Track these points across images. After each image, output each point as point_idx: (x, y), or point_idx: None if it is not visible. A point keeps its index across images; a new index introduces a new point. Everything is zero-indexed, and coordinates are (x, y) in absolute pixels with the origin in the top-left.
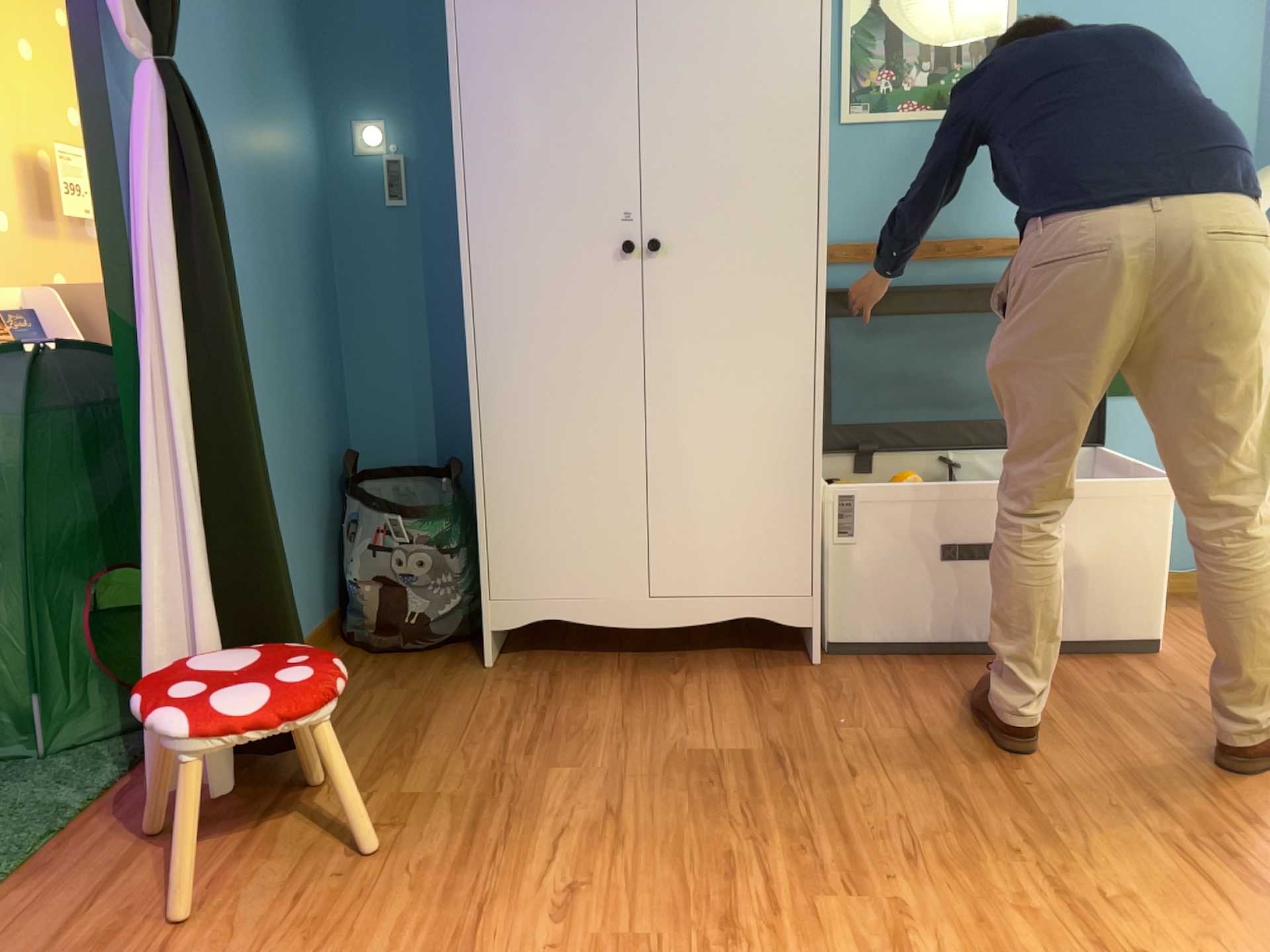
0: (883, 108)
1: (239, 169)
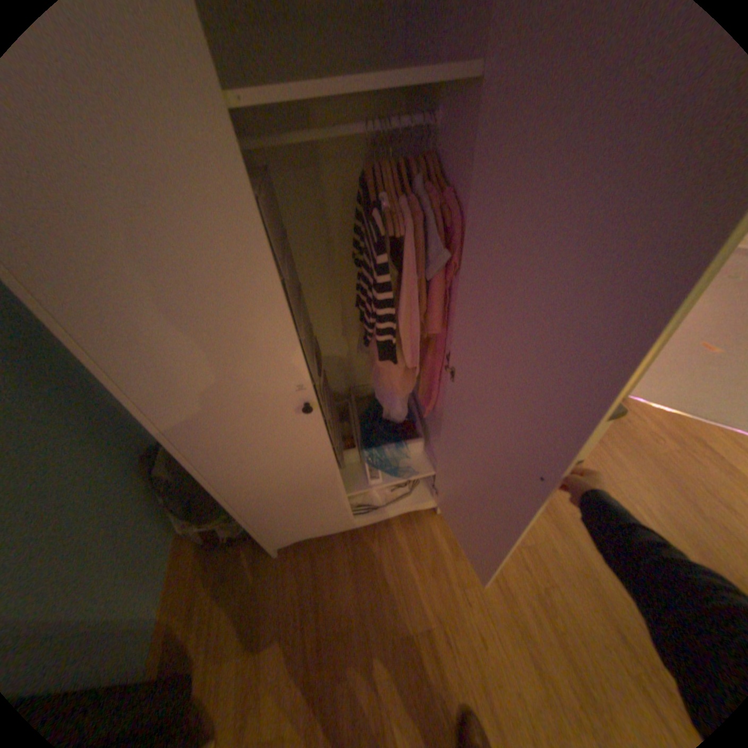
0: None
1: None
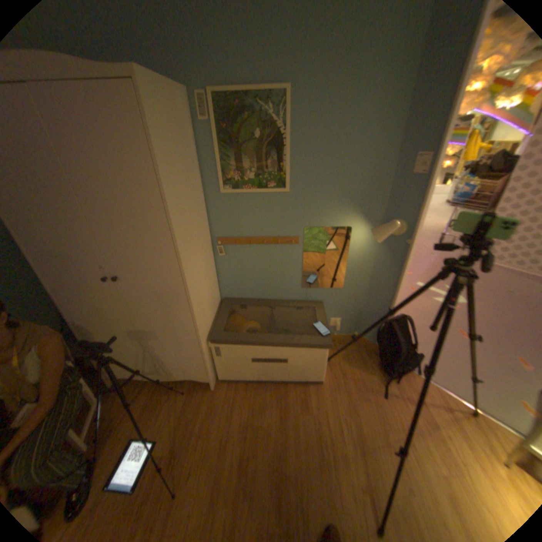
0: (236, 188)
1: None
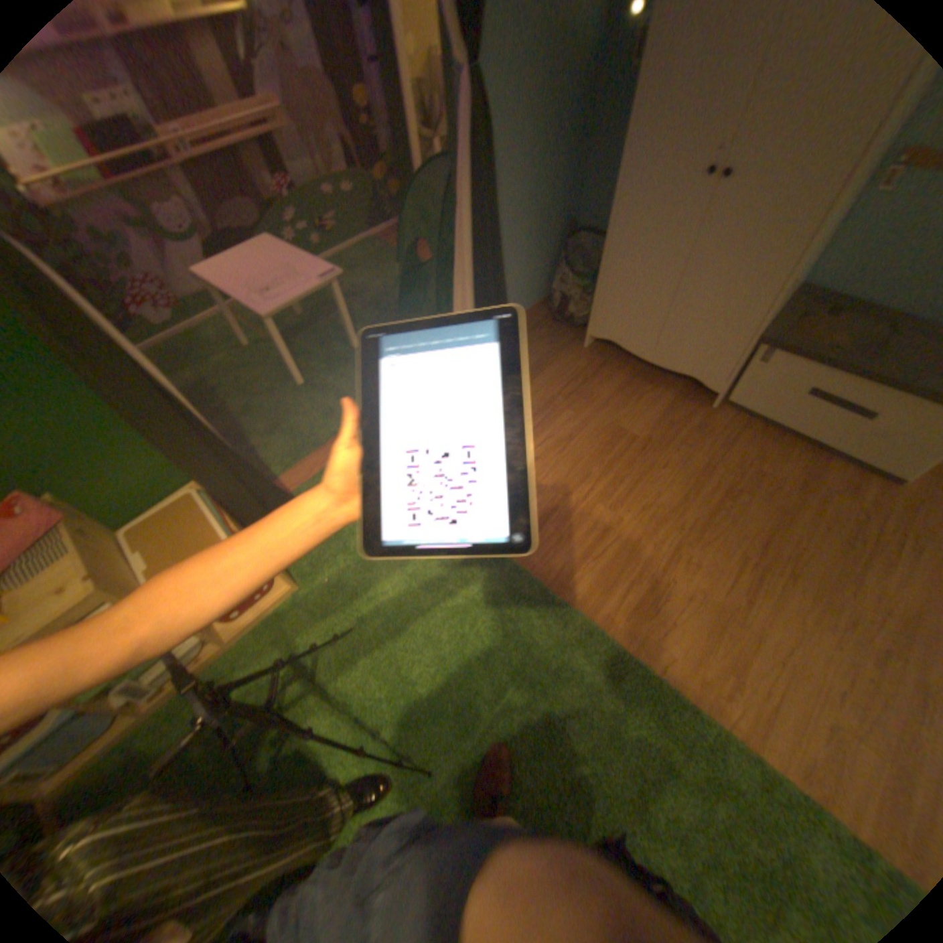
0: None
1: (531, 78)
